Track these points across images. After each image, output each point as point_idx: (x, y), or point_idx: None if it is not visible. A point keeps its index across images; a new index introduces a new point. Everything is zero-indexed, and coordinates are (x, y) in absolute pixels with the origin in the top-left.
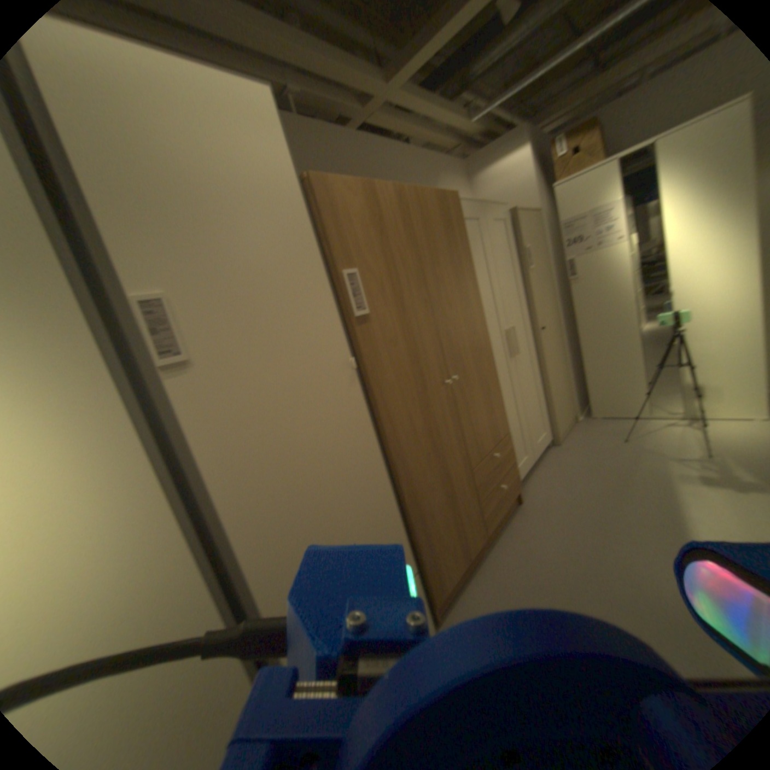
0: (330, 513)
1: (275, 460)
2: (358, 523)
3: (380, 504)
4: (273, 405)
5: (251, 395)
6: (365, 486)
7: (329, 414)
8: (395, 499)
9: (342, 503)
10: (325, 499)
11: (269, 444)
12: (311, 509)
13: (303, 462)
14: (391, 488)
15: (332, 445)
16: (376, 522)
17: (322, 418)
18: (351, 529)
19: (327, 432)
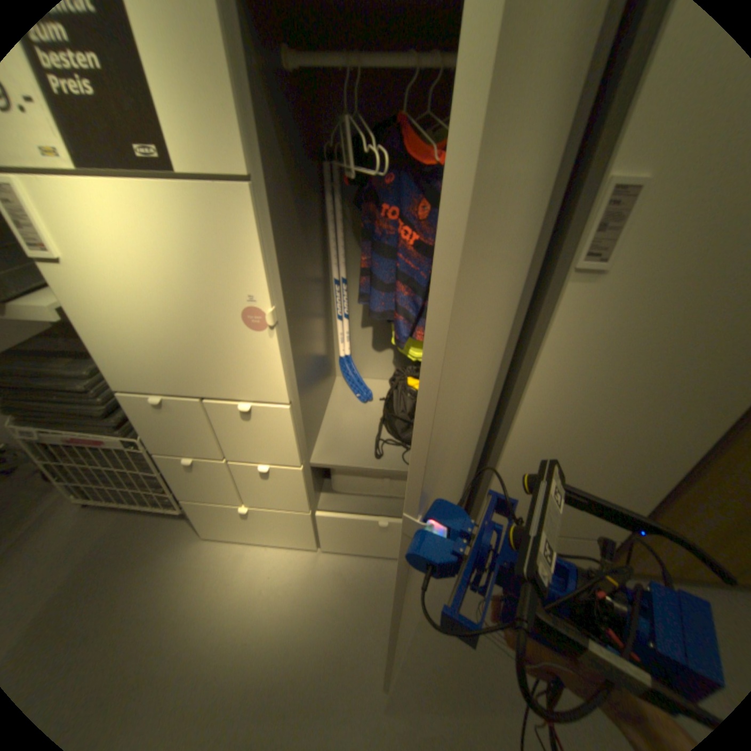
0: (602, 459)
1: (600, 395)
2: (616, 481)
3: (653, 484)
4: (649, 348)
5: (637, 328)
6: (657, 463)
7: (699, 386)
8: (672, 487)
9: (620, 460)
10: (609, 448)
11: (608, 380)
12: (590, 446)
13: (622, 410)
14: (680, 478)
15: (666, 414)
16: (633, 492)
17: (687, 385)
18: (606, 480)
19: (676, 400)
